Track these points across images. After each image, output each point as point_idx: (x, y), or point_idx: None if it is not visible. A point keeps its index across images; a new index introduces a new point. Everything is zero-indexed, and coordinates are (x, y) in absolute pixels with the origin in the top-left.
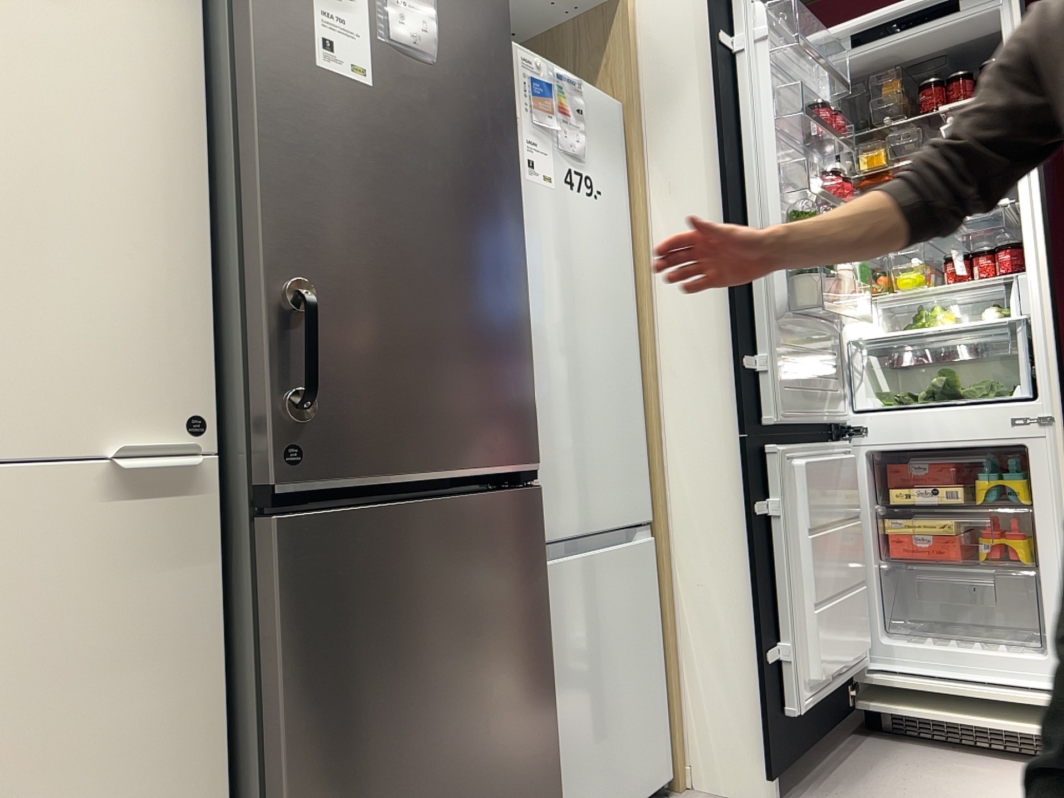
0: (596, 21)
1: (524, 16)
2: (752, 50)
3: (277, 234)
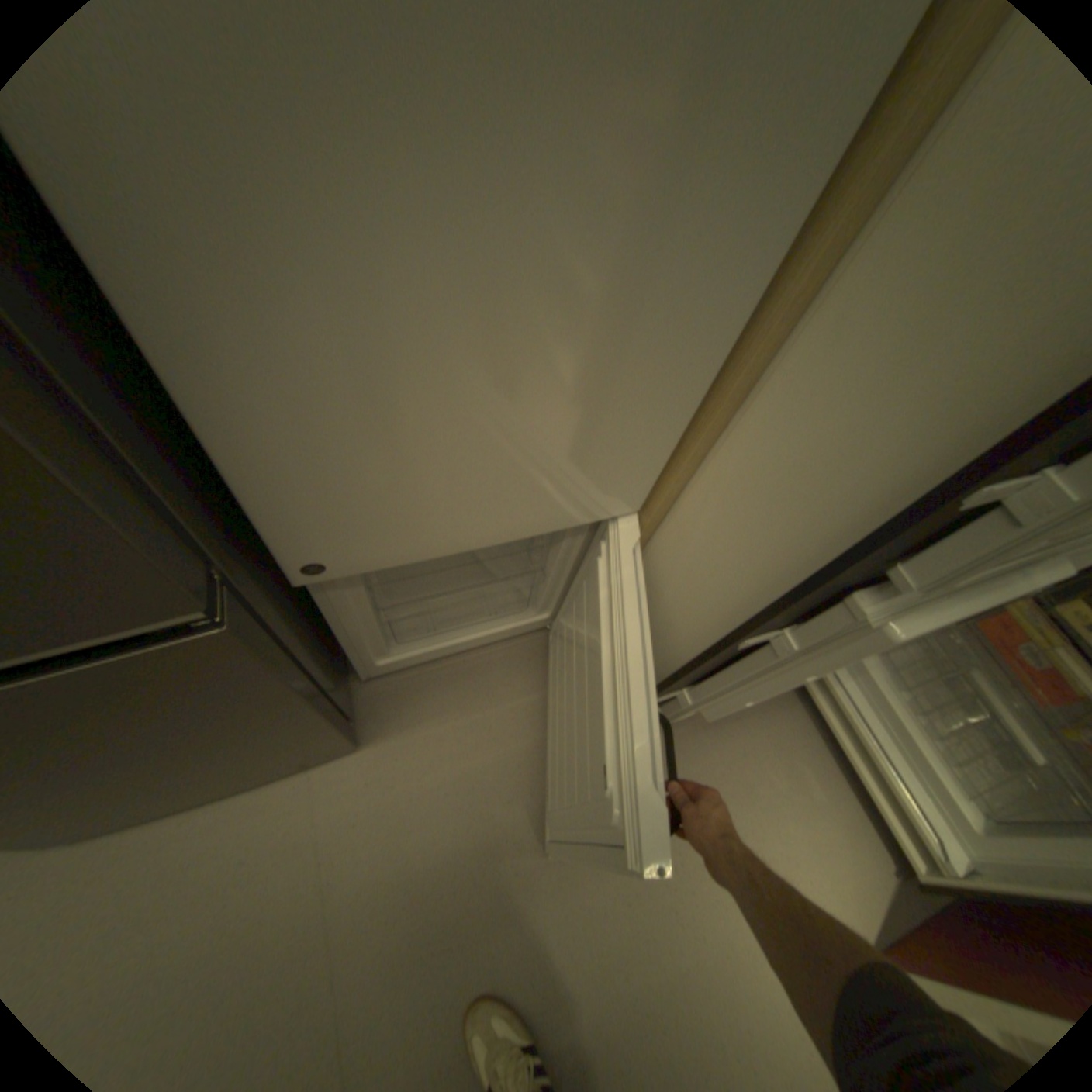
0: None
1: None
2: None
3: None
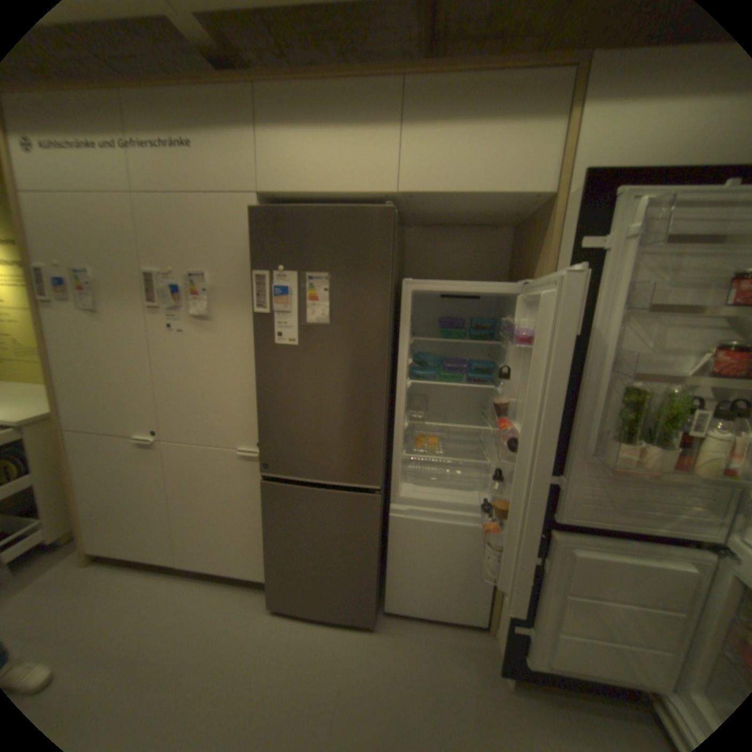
0: (548, 209)
1: (510, 210)
2: (620, 247)
3: (262, 401)
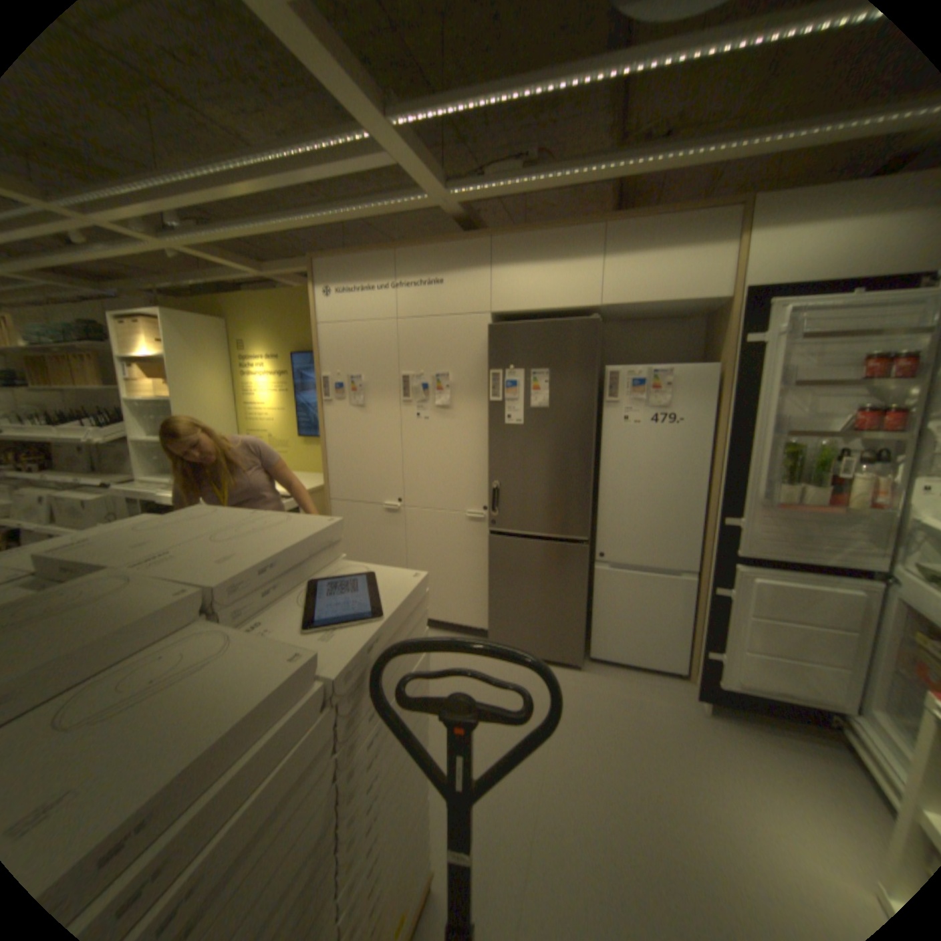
0: (729, 308)
1: (698, 308)
2: (775, 342)
3: (493, 470)
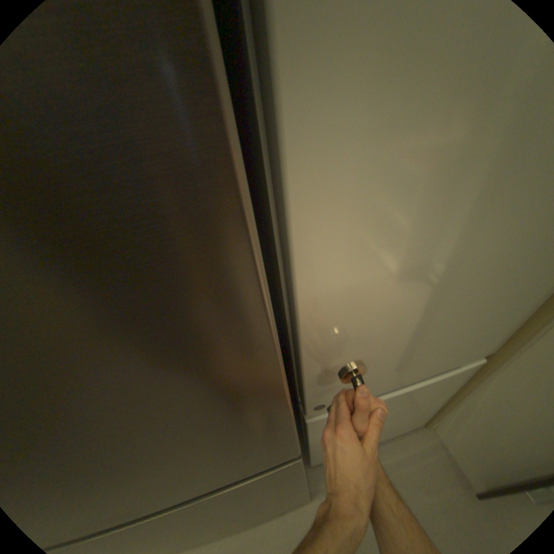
0: None
1: None
2: None
3: None
